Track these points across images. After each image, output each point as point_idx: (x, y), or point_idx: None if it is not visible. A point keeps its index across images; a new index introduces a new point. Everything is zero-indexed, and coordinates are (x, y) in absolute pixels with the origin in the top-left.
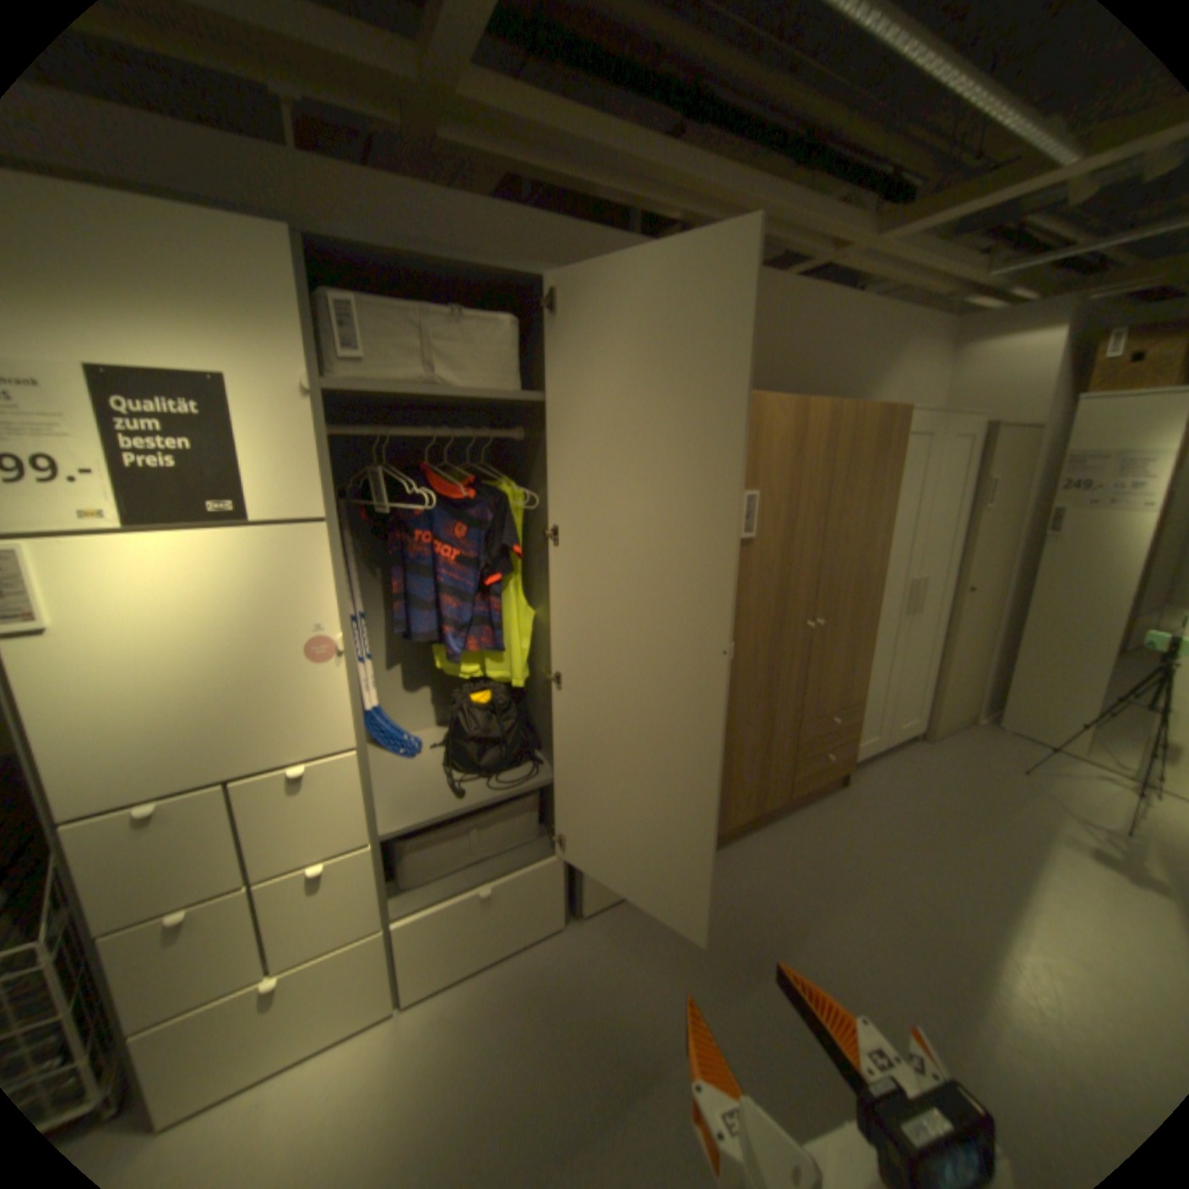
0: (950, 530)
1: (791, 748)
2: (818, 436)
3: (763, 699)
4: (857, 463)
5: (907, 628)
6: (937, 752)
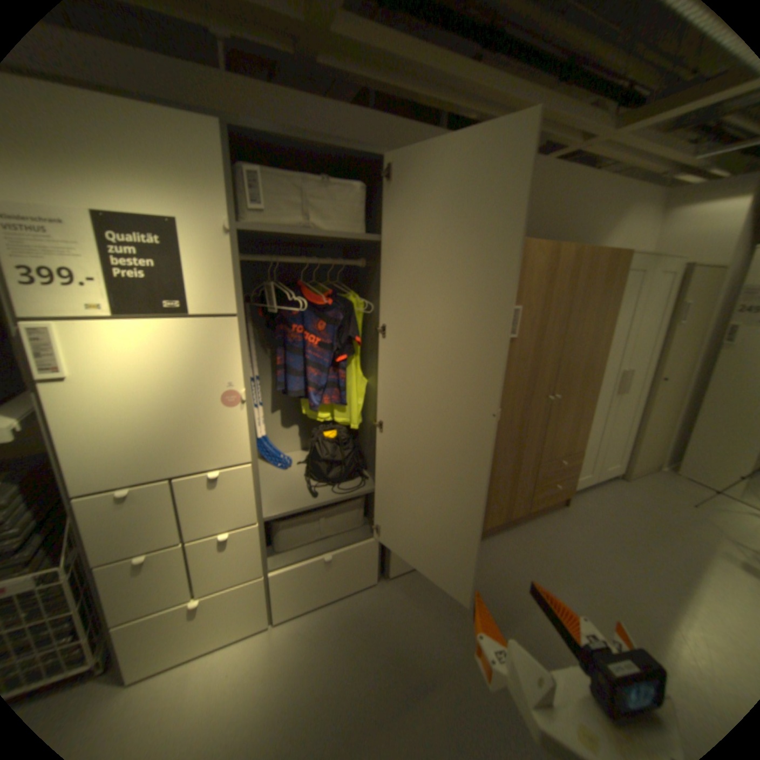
0: (653, 338)
1: (532, 479)
2: (566, 269)
3: (516, 445)
4: (592, 289)
5: (618, 403)
6: (632, 487)
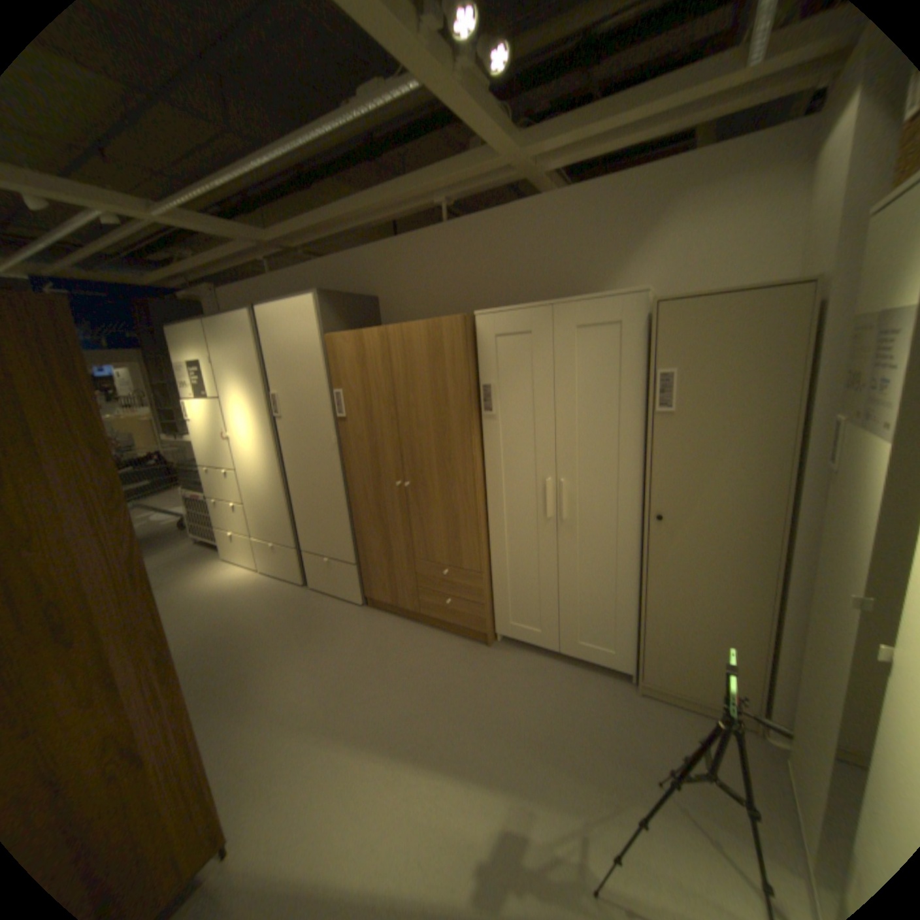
0: (606, 434)
1: (410, 571)
2: (373, 354)
3: (378, 523)
4: (412, 369)
5: (552, 529)
6: (626, 699)
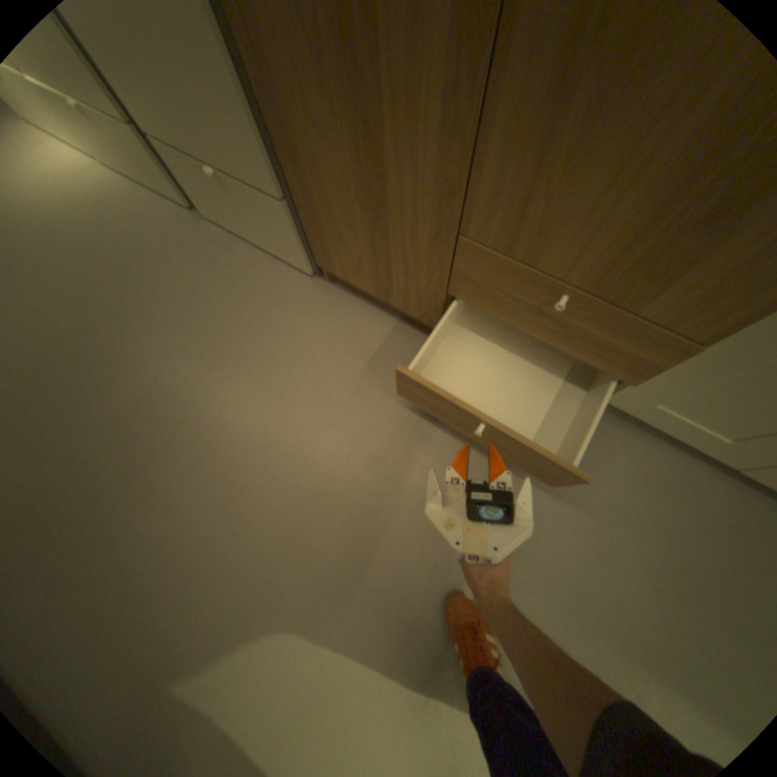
0: None
1: (436, 256)
2: None
3: (333, 69)
4: None
5: None
6: None
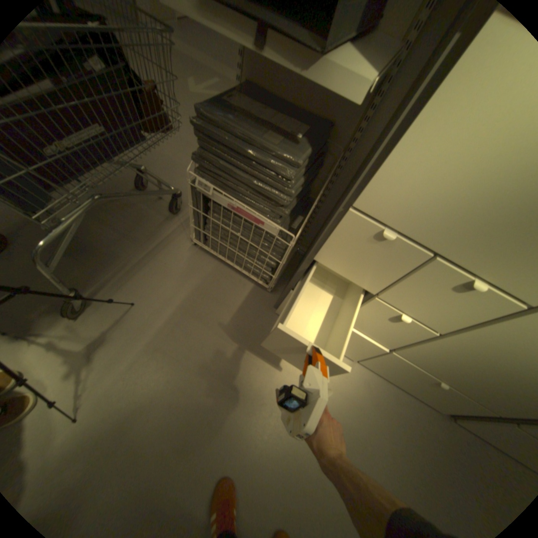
0: None
1: None
2: None
3: None
4: None
5: None
6: None
